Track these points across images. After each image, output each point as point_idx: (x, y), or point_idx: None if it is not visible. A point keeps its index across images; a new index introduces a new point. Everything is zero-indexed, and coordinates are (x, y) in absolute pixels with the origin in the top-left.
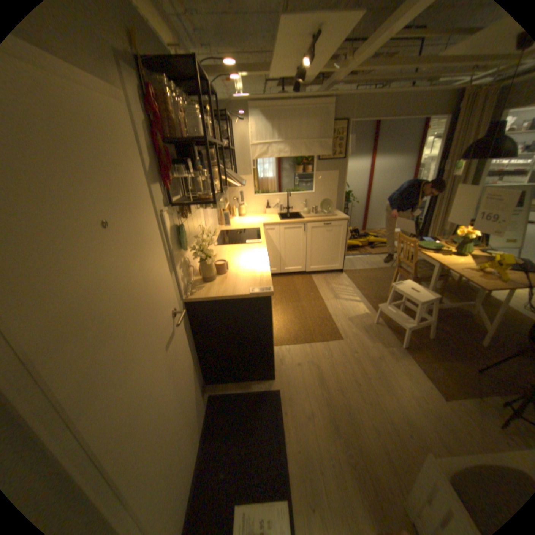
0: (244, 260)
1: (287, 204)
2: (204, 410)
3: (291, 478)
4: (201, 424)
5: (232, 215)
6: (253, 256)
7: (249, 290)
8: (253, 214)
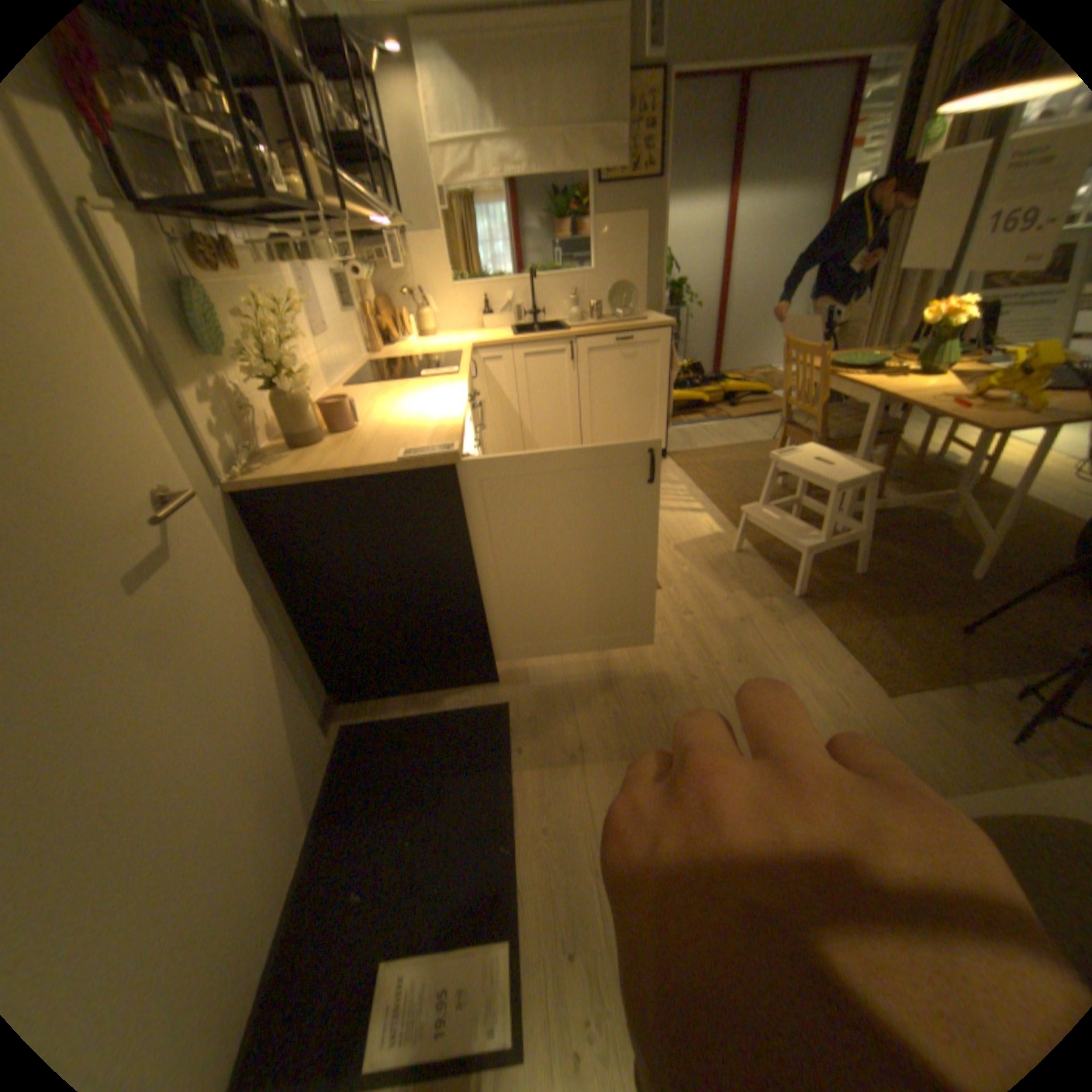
0: (406, 403)
1: (533, 302)
2: (324, 758)
3: (522, 890)
4: (315, 790)
5: (403, 334)
6: (430, 395)
7: (398, 452)
8: (455, 331)
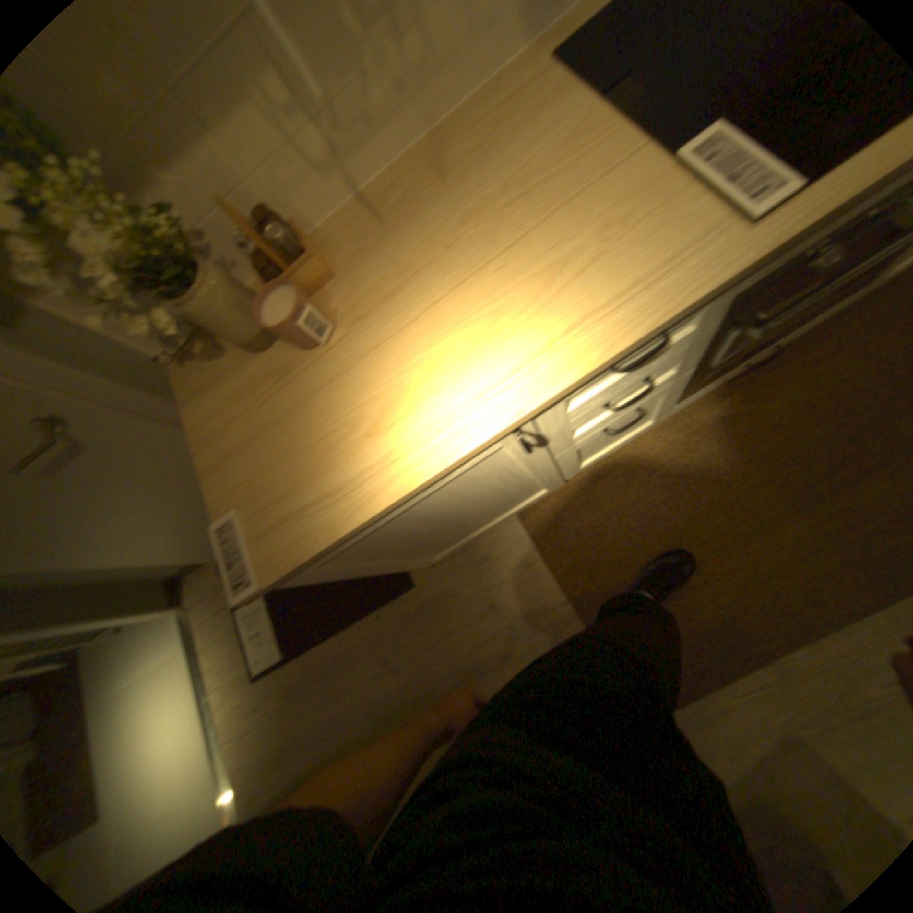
0: (442, 326)
1: None
2: None
3: (300, 660)
4: None
5: None
6: (501, 333)
7: (217, 519)
8: None
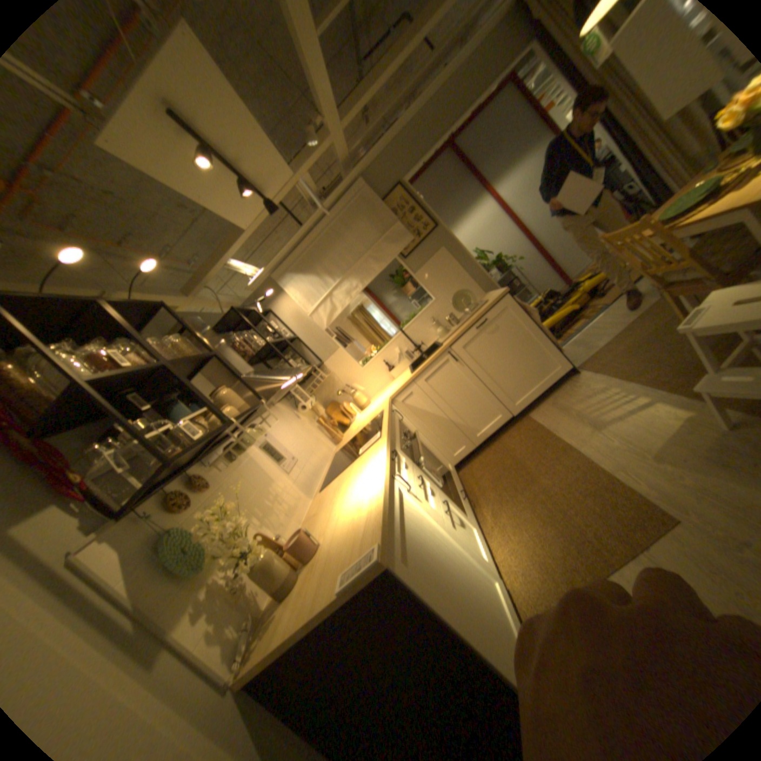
0: (351, 495)
1: (414, 342)
2: None
3: None
4: None
5: (354, 414)
6: (365, 476)
7: (337, 584)
8: (381, 391)
